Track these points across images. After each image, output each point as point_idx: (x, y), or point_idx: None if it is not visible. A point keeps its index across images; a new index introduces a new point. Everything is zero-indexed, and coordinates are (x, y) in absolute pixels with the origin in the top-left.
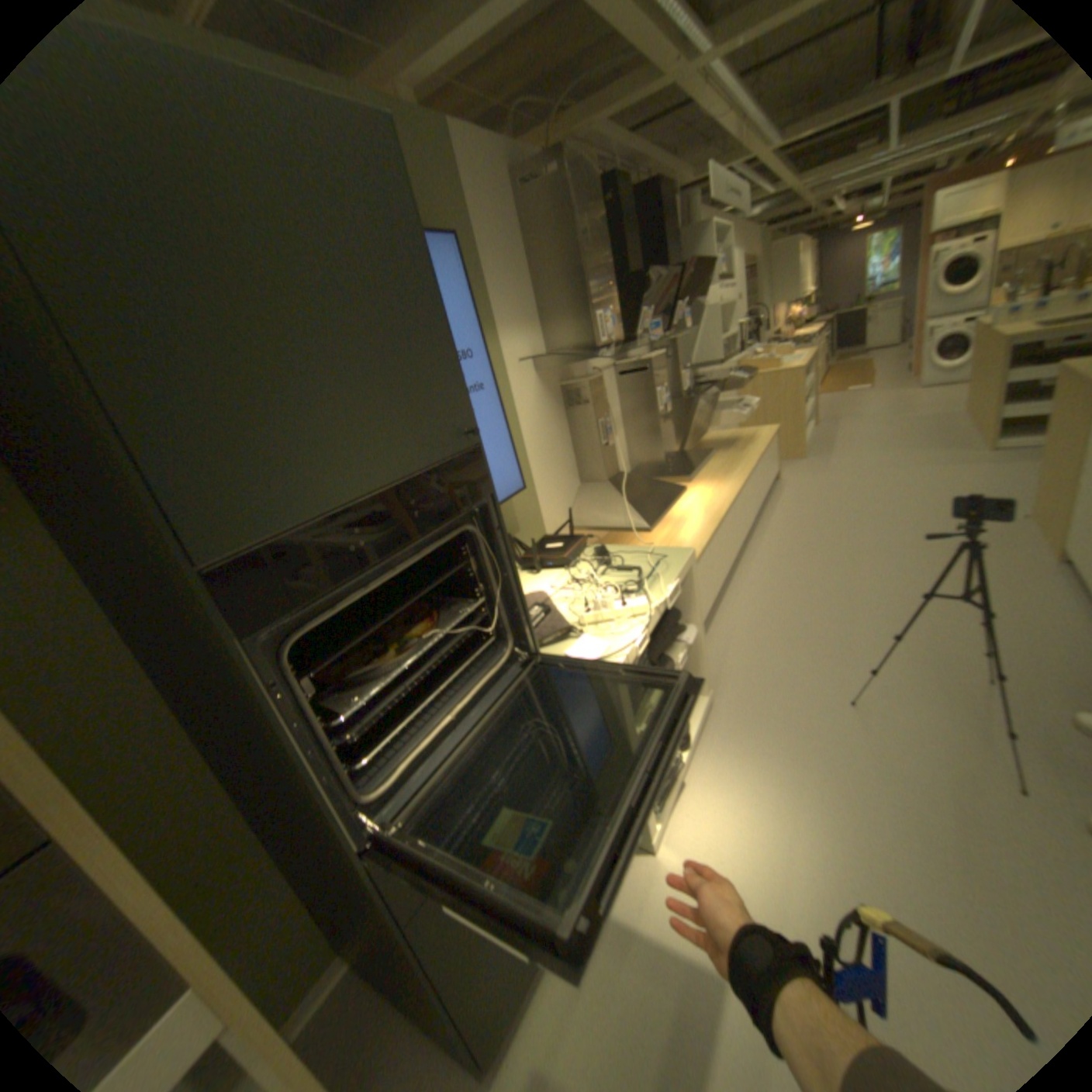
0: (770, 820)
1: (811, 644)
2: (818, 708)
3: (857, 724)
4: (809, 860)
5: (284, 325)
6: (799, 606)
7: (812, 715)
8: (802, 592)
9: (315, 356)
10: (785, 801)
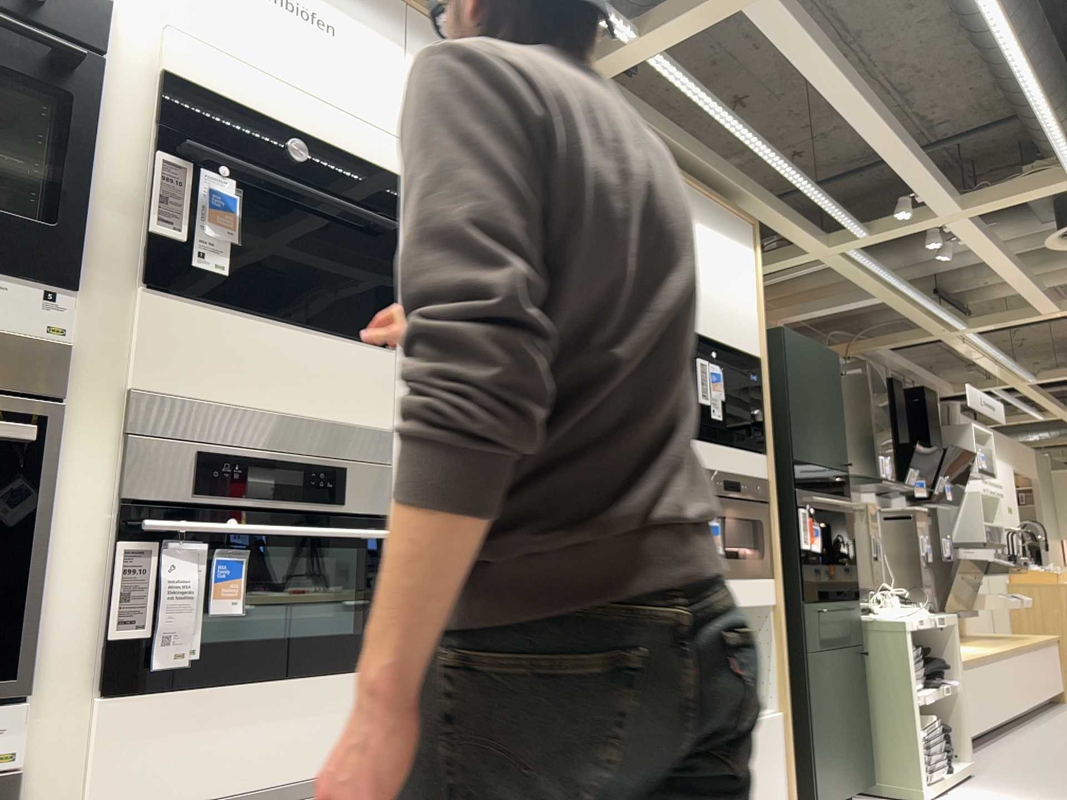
0: None
1: None
2: None
3: None
4: None
5: (812, 406)
6: None
7: None
8: None
9: (816, 417)
10: None
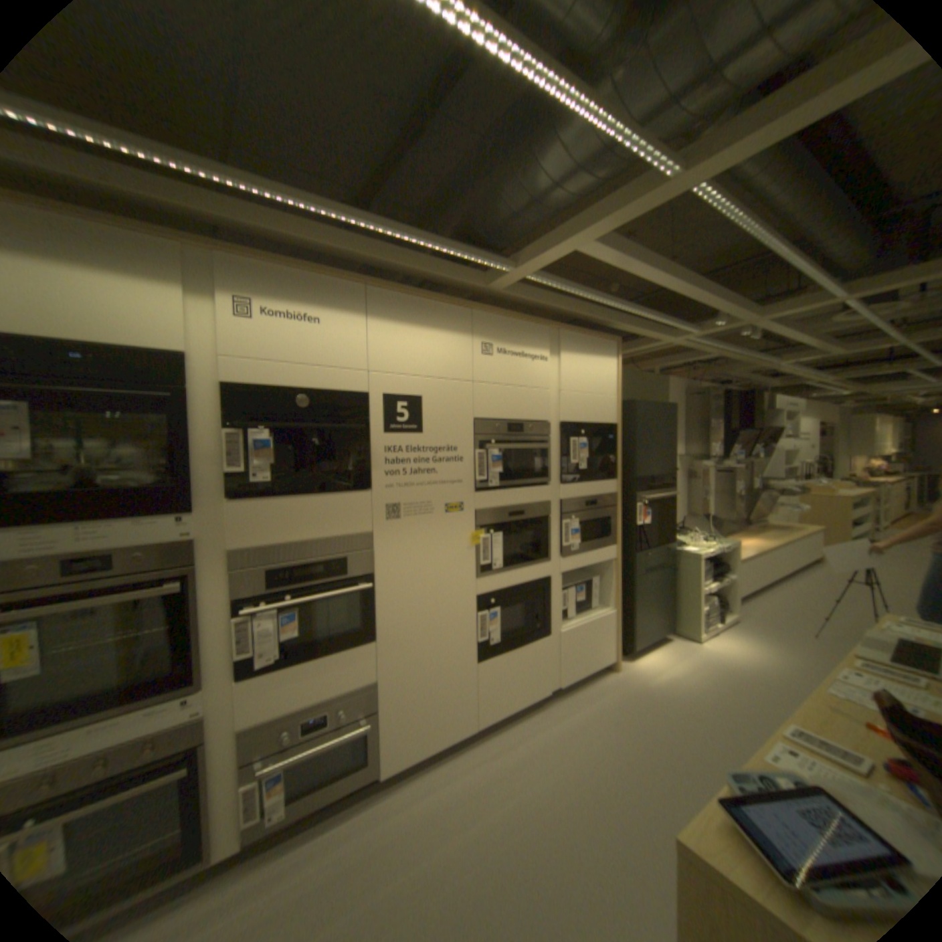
0: (758, 651)
1: (806, 621)
2: (798, 635)
3: (816, 643)
4: (771, 660)
5: (654, 442)
6: (806, 609)
7: (793, 636)
8: (811, 606)
9: (656, 448)
10: (767, 649)
